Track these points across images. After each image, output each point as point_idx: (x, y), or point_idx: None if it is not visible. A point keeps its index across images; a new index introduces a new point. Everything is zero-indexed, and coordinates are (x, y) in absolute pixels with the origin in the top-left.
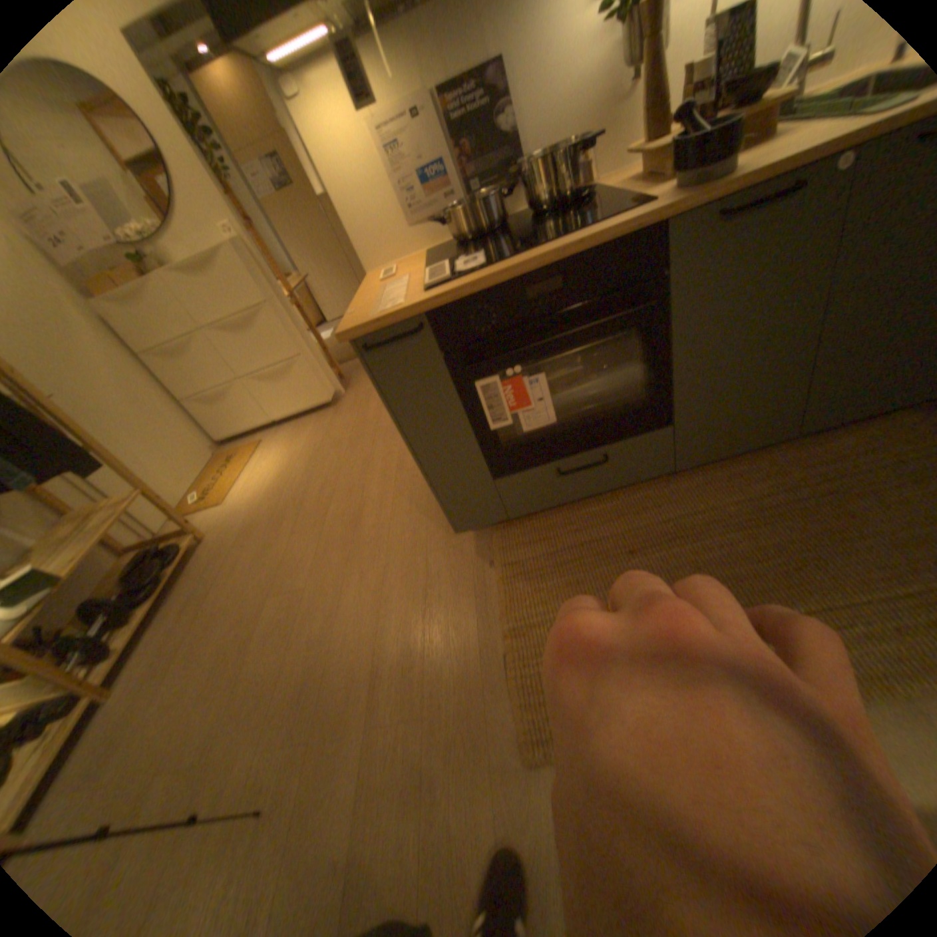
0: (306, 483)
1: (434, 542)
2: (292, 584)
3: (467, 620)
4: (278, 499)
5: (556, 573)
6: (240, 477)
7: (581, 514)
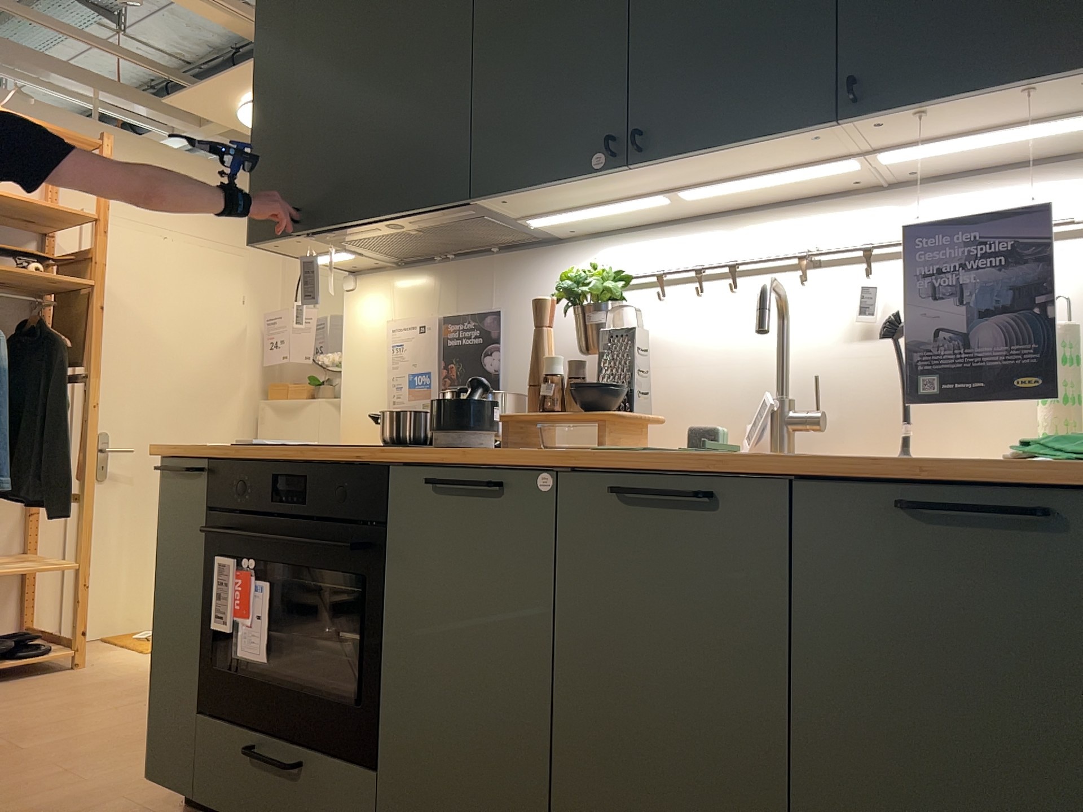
0: None
1: (145, 795)
2: (24, 741)
3: None
4: None
5: None
6: None
7: None
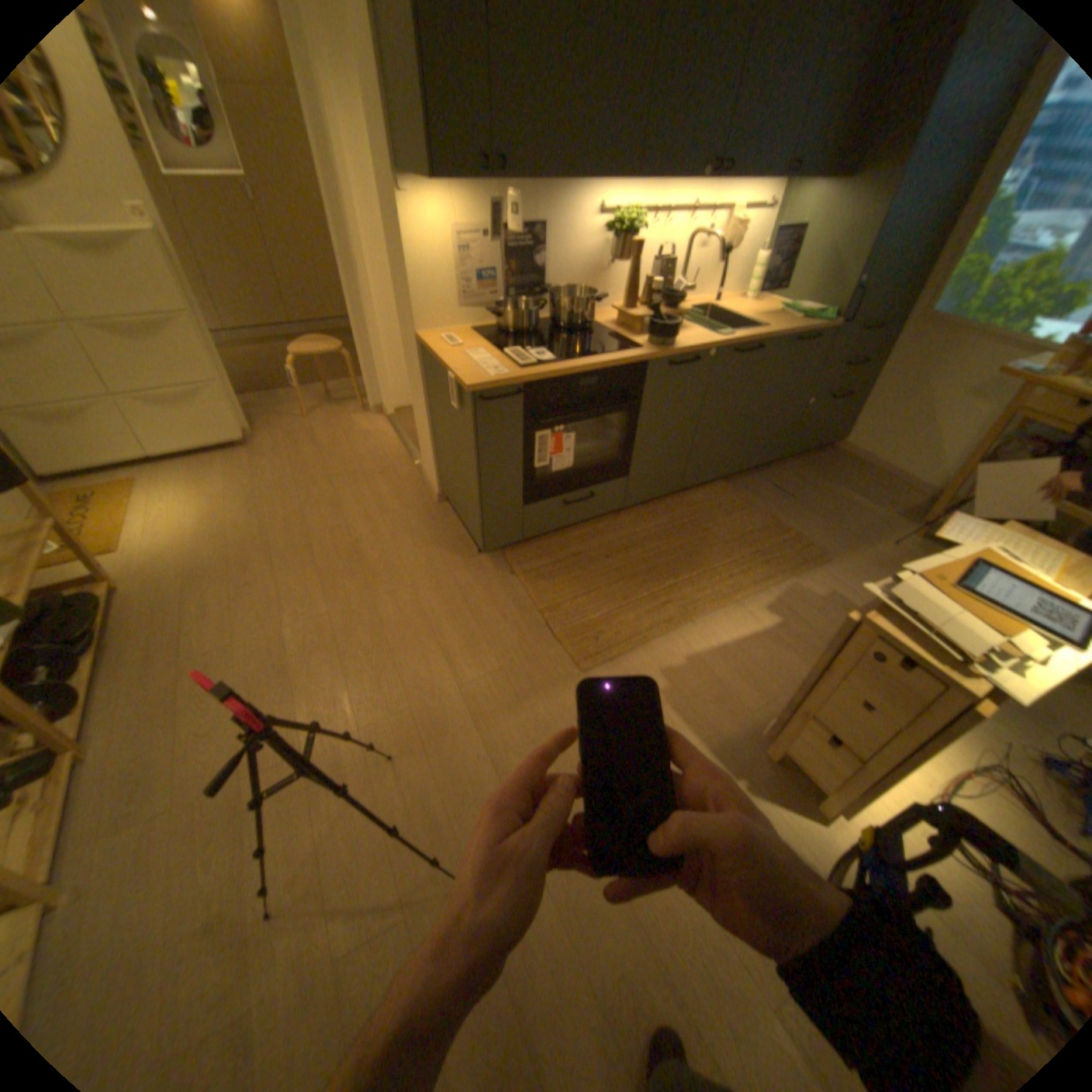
0: (258, 526)
1: (452, 565)
2: (308, 613)
3: (508, 610)
4: (222, 543)
5: (561, 574)
6: (128, 523)
7: (565, 538)
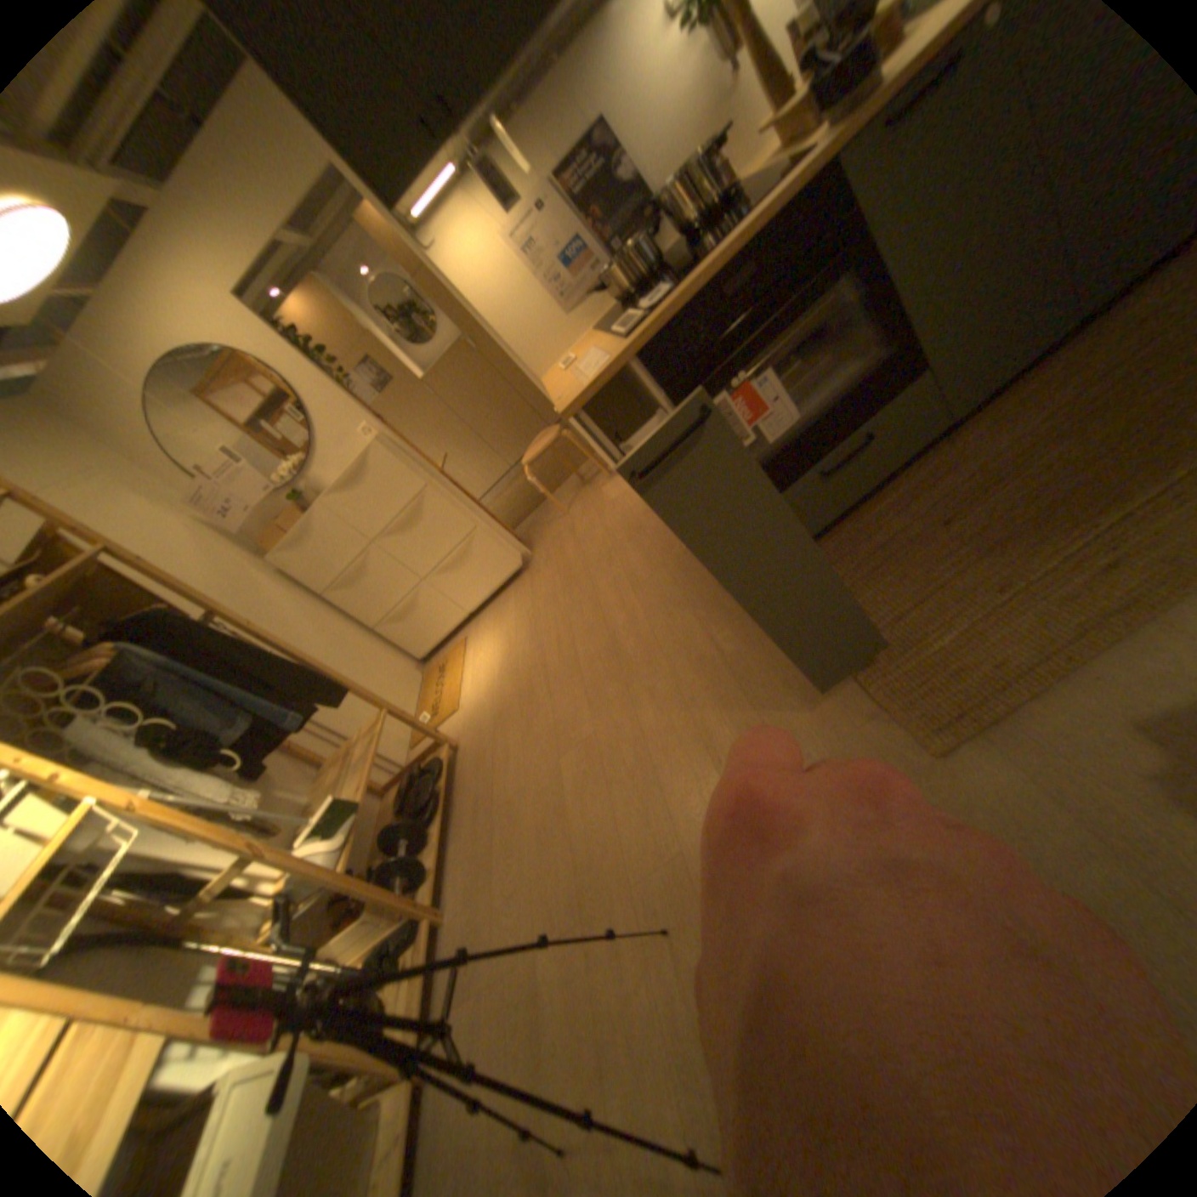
0: (537, 646)
1: (711, 624)
2: (577, 733)
3: (791, 668)
4: (515, 673)
5: (867, 581)
6: (462, 676)
7: (864, 518)
